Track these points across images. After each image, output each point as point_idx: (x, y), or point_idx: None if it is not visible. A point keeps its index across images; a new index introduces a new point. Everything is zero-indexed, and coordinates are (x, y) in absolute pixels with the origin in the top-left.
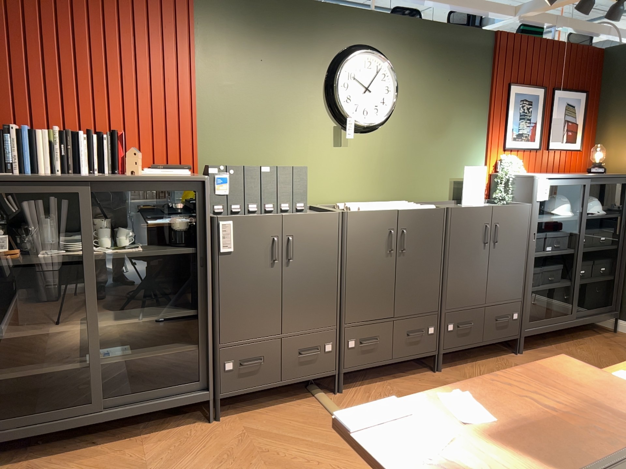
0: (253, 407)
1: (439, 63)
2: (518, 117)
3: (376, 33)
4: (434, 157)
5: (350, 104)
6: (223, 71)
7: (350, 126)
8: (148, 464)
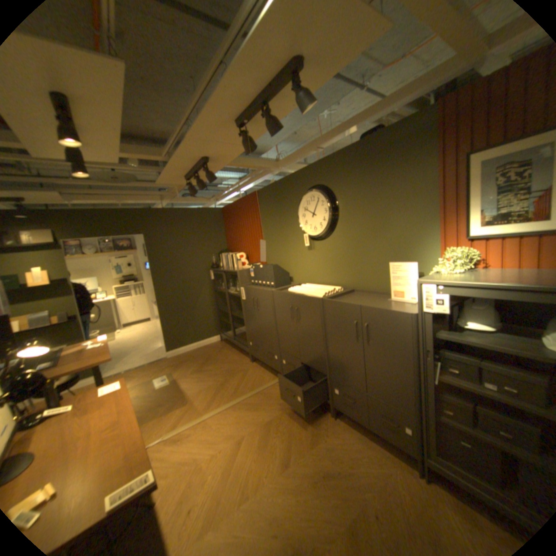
0: (264, 367)
1: (369, 172)
2: (492, 191)
3: (320, 174)
4: (374, 254)
5: (307, 226)
6: (267, 222)
7: (306, 239)
8: (226, 360)
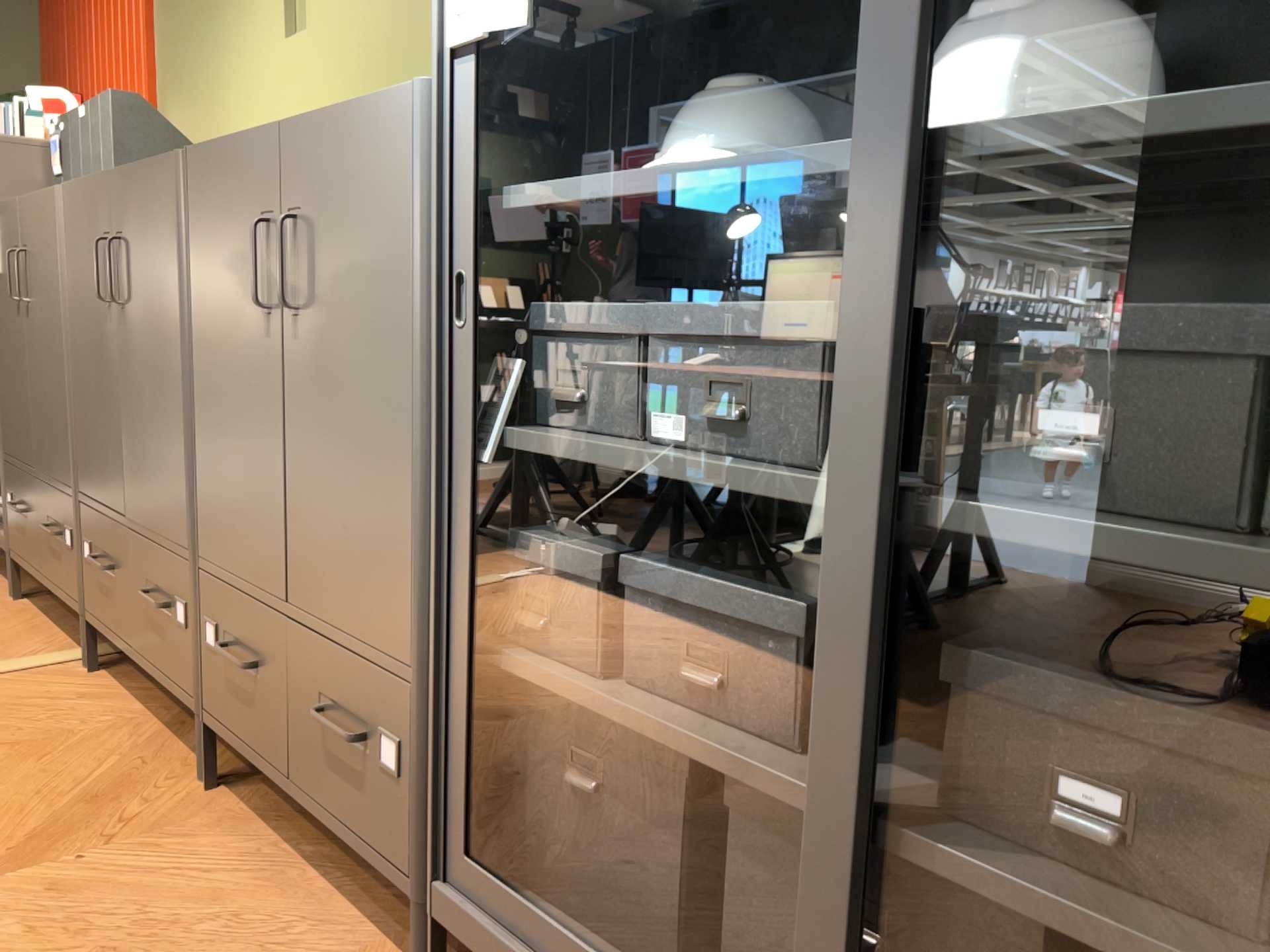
0: (61, 615)
1: None
2: None
3: None
4: None
5: None
6: None
7: None
8: None
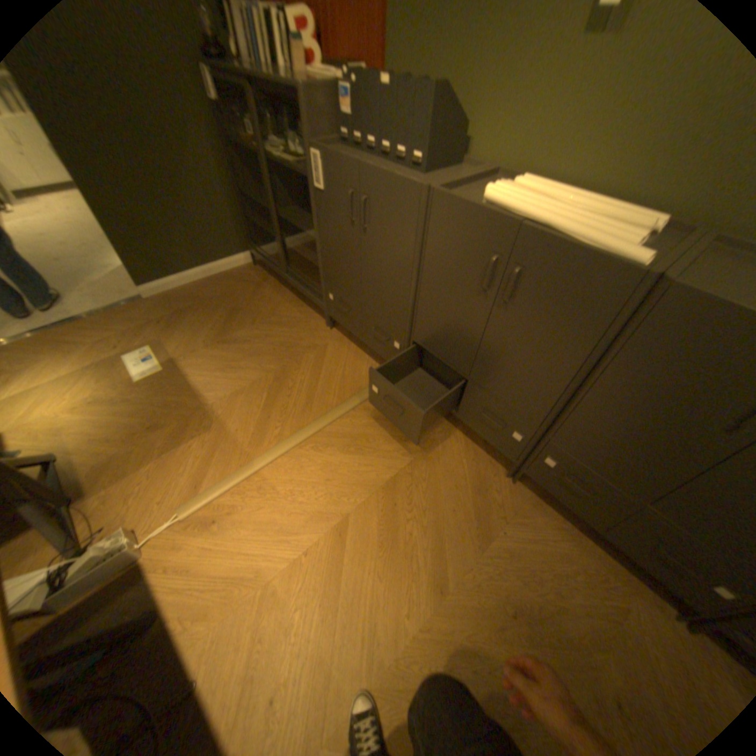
0: (357, 342)
1: None
2: None
3: None
4: None
5: None
6: None
7: None
8: (276, 317)
